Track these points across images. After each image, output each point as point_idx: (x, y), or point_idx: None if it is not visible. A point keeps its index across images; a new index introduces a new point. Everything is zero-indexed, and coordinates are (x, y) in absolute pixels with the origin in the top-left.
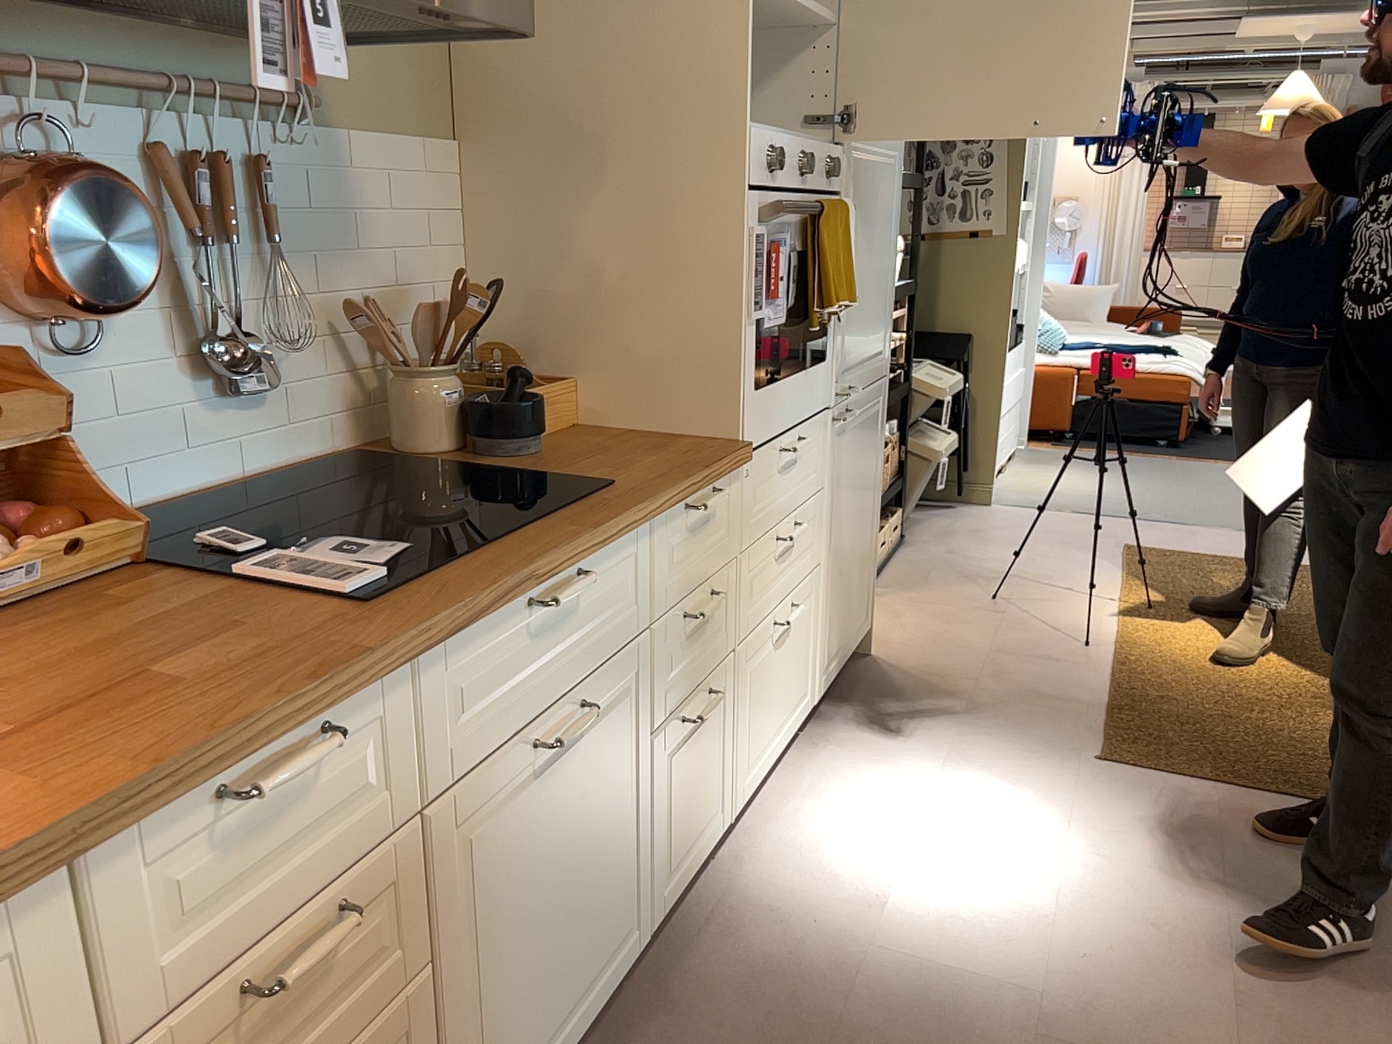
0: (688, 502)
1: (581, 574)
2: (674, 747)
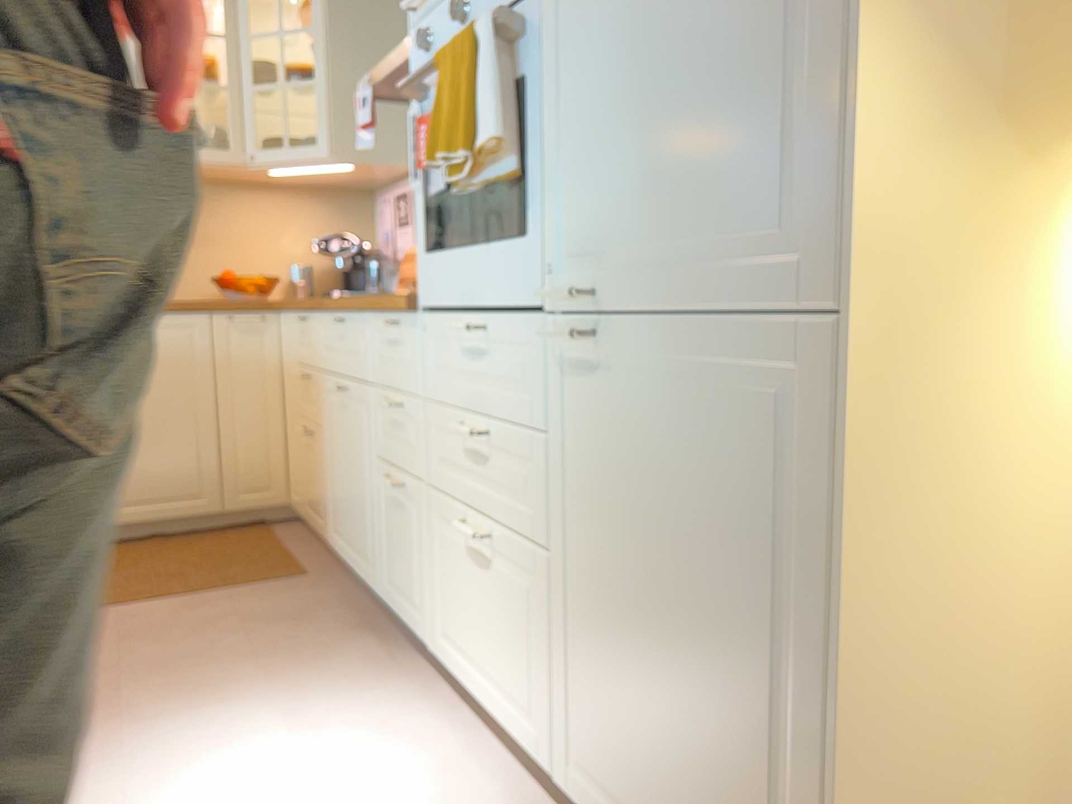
0: (385, 321)
1: (340, 319)
2: (387, 493)
